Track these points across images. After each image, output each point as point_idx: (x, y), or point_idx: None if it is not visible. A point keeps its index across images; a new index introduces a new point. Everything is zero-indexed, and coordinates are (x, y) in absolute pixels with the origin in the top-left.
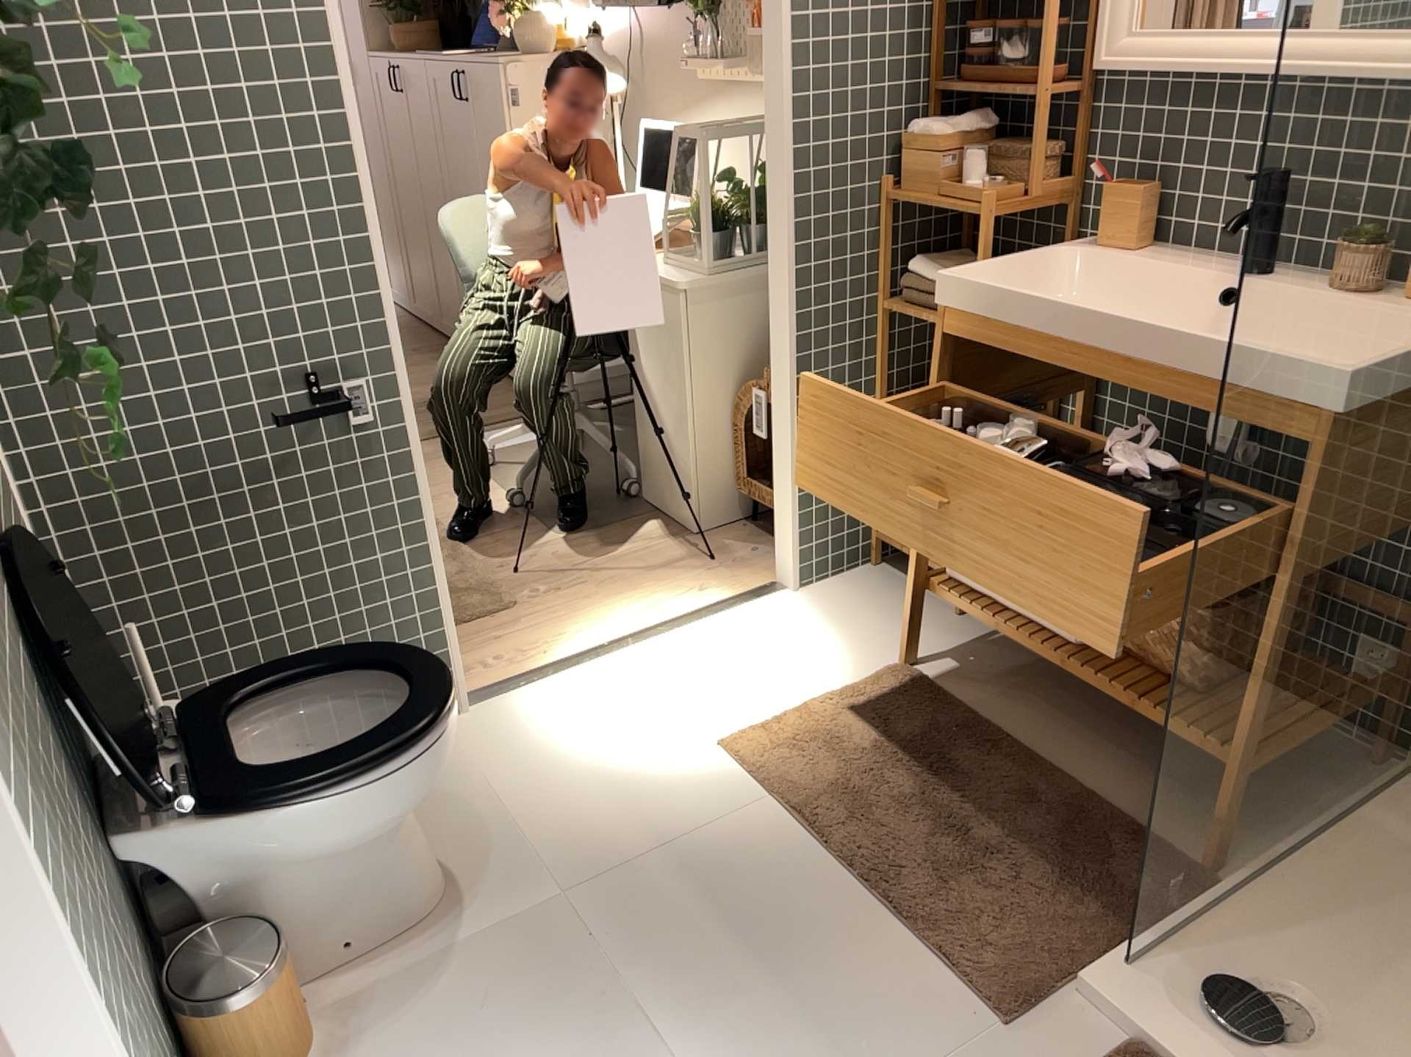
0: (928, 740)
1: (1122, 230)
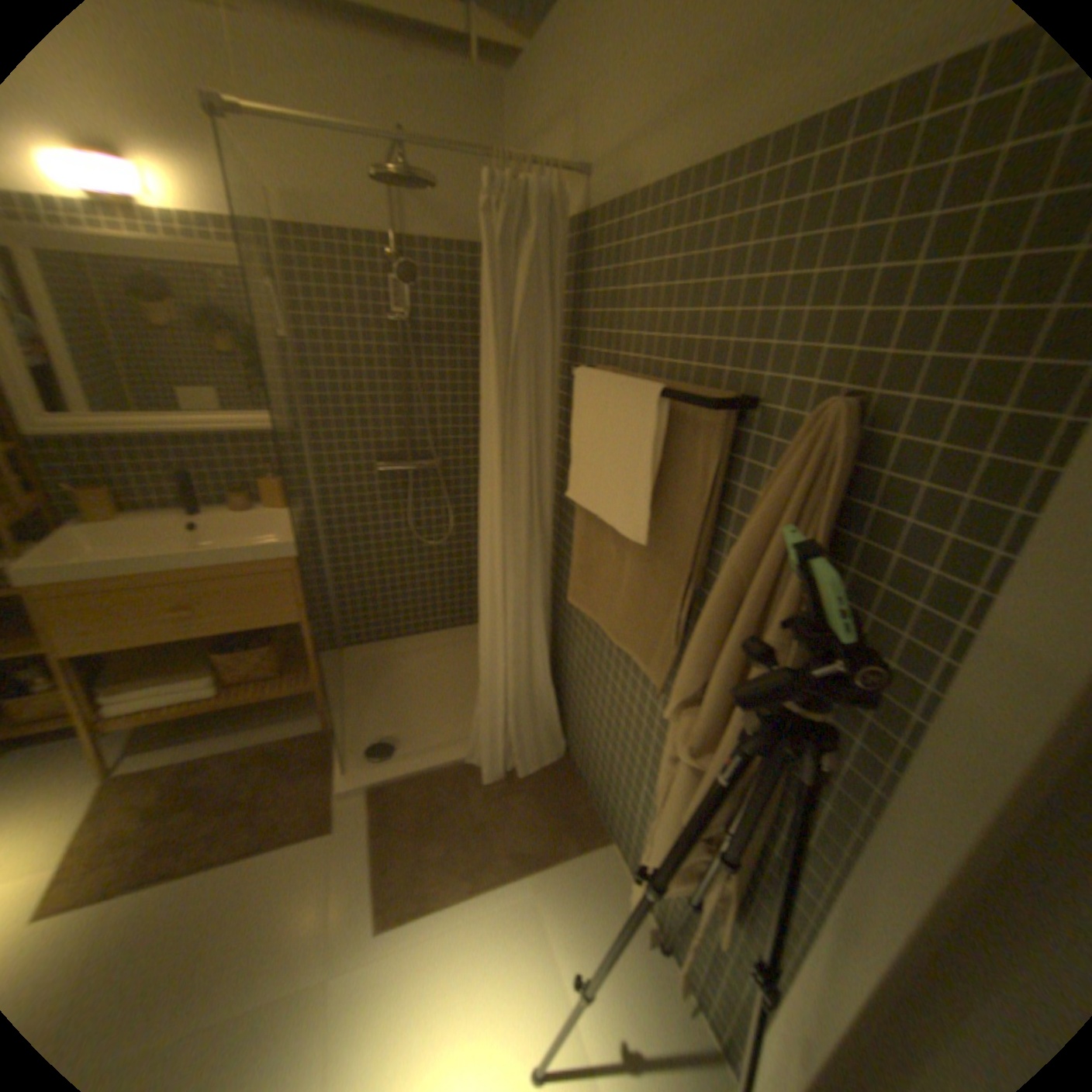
0: (170, 791)
1: (94, 509)
